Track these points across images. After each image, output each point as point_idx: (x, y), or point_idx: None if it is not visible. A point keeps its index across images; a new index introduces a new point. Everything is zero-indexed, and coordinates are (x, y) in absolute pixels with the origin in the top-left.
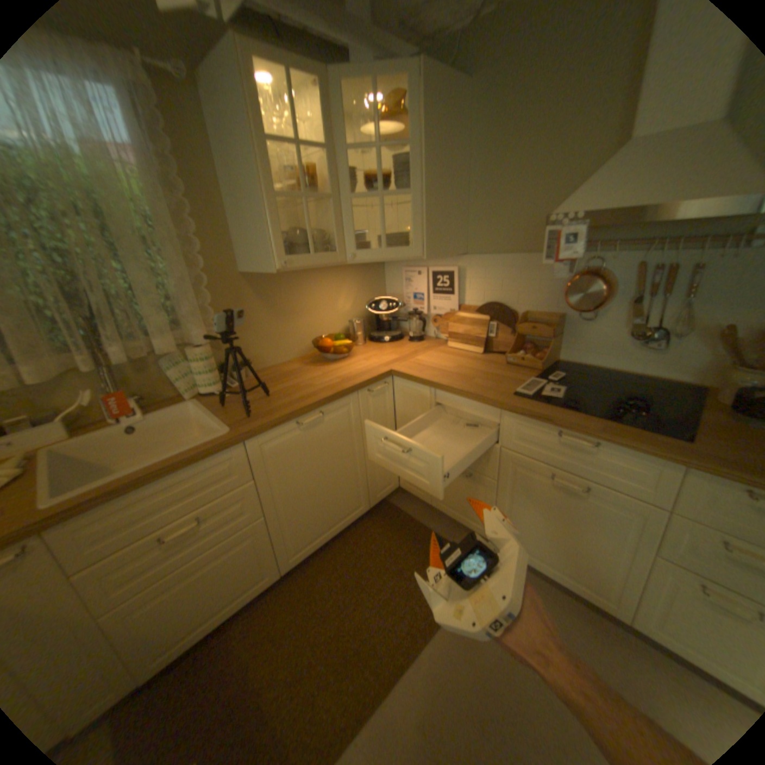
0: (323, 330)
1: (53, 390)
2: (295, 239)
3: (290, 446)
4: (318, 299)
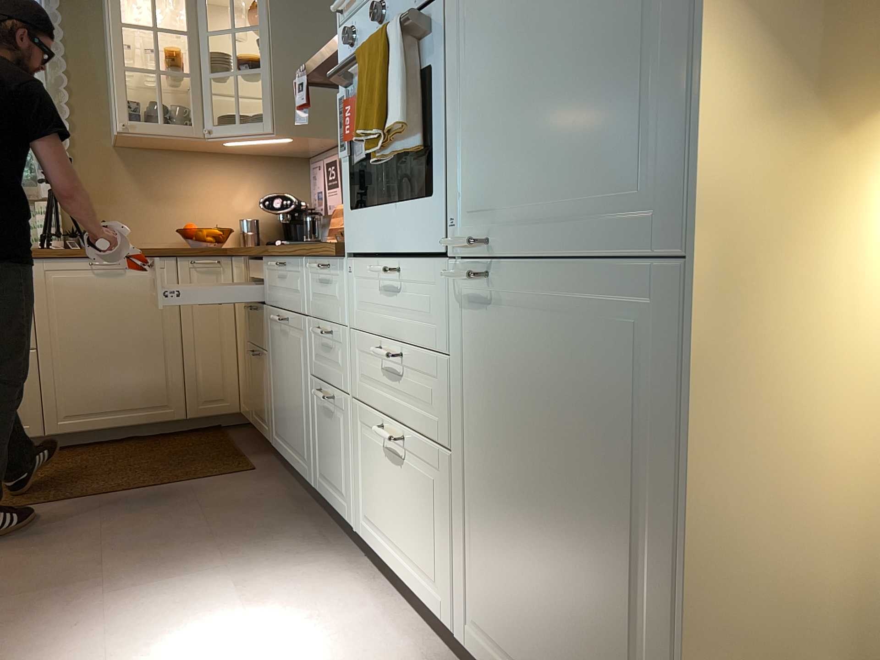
0: (208, 223)
1: None
2: (151, 110)
3: (78, 284)
4: (206, 187)
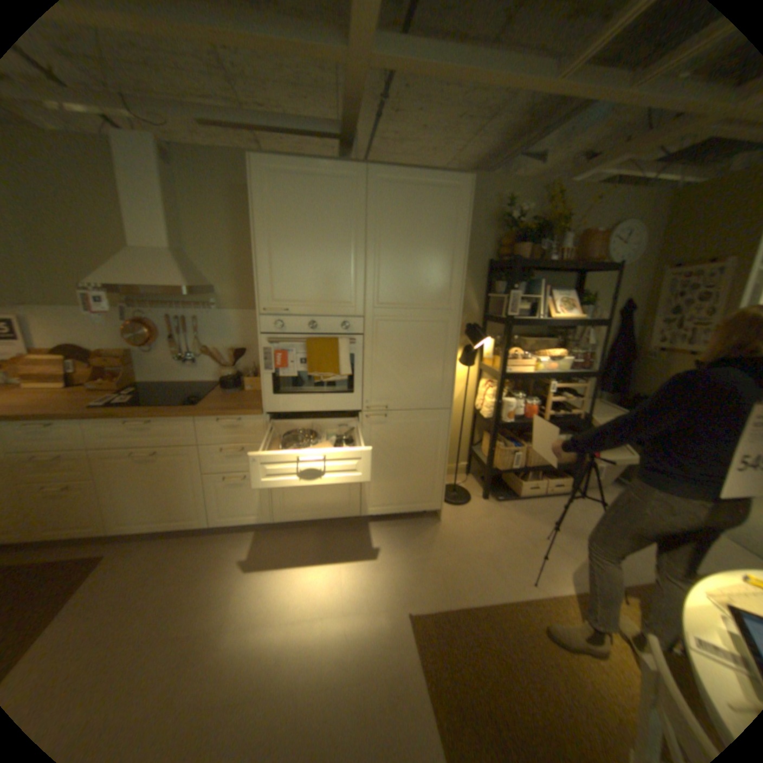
0: None
1: None
2: None
3: None
4: None
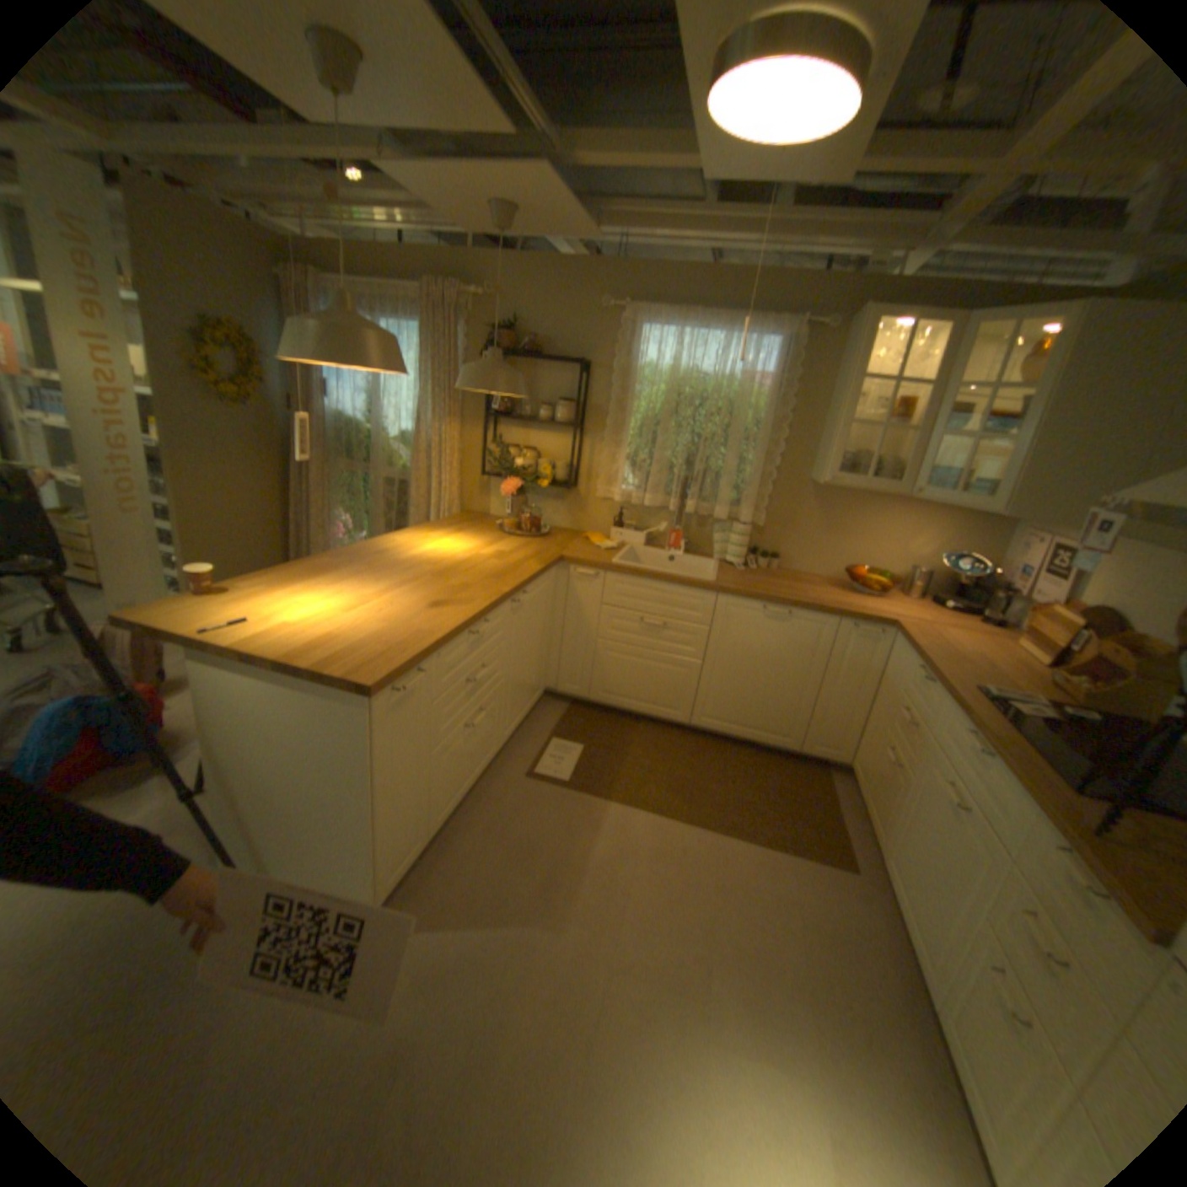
0: (876, 562)
1: (652, 515)
2: (863, 460)
3: (749, 621)
4: (887, 528)
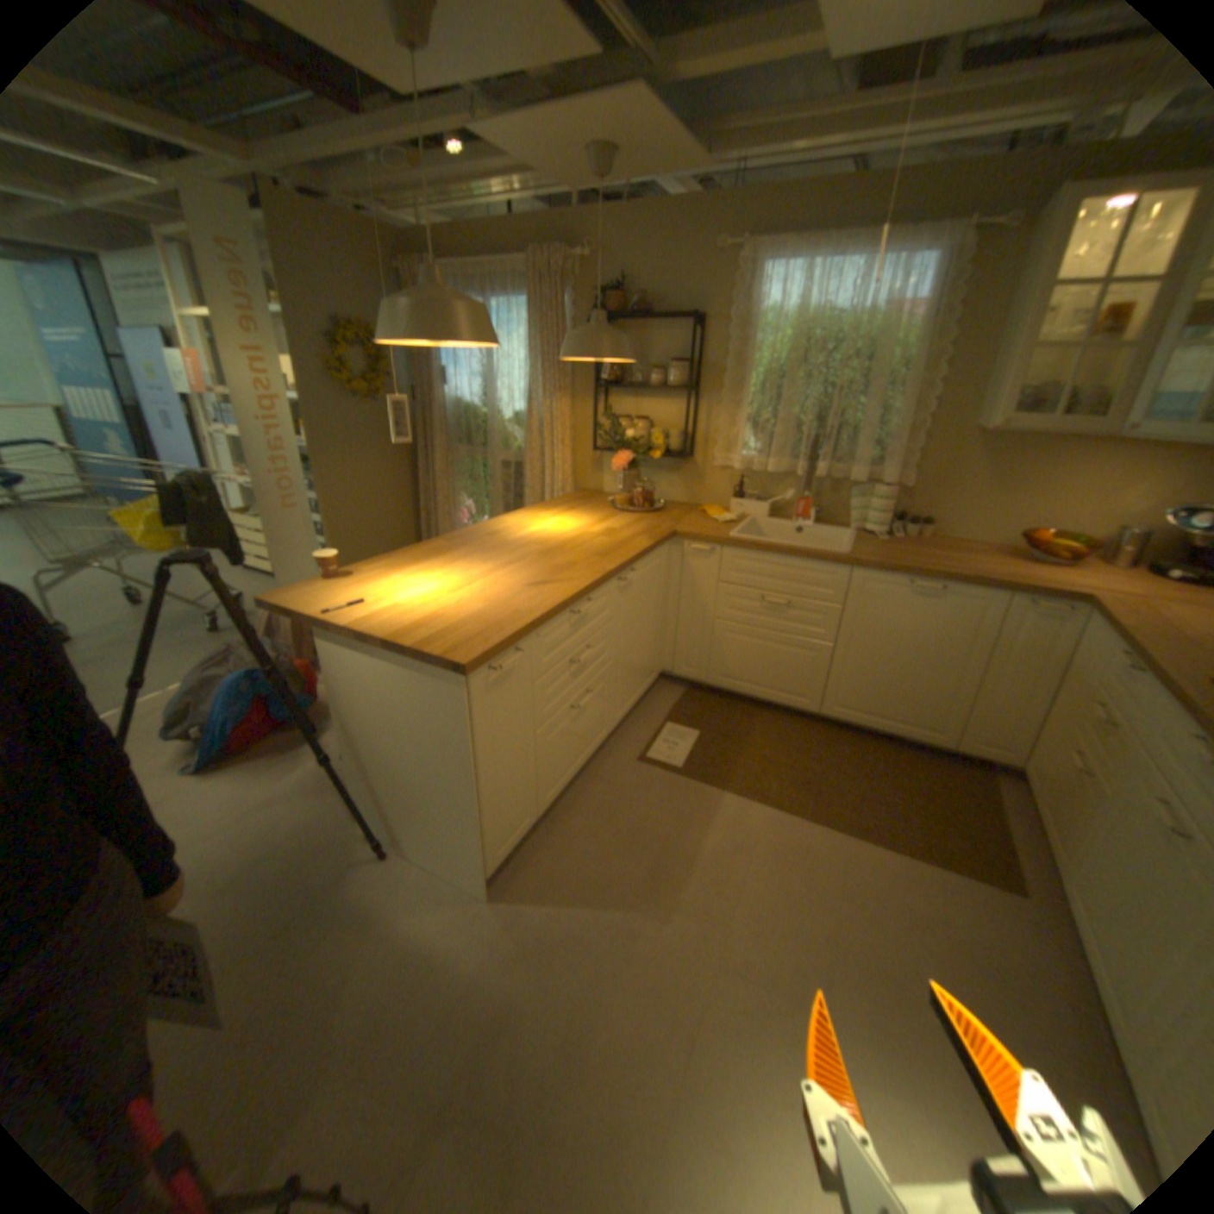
0: (1067, 523)
1: (776, 481)
2: (1049, 393)
3: (891, 598)
4: (1084, 479)
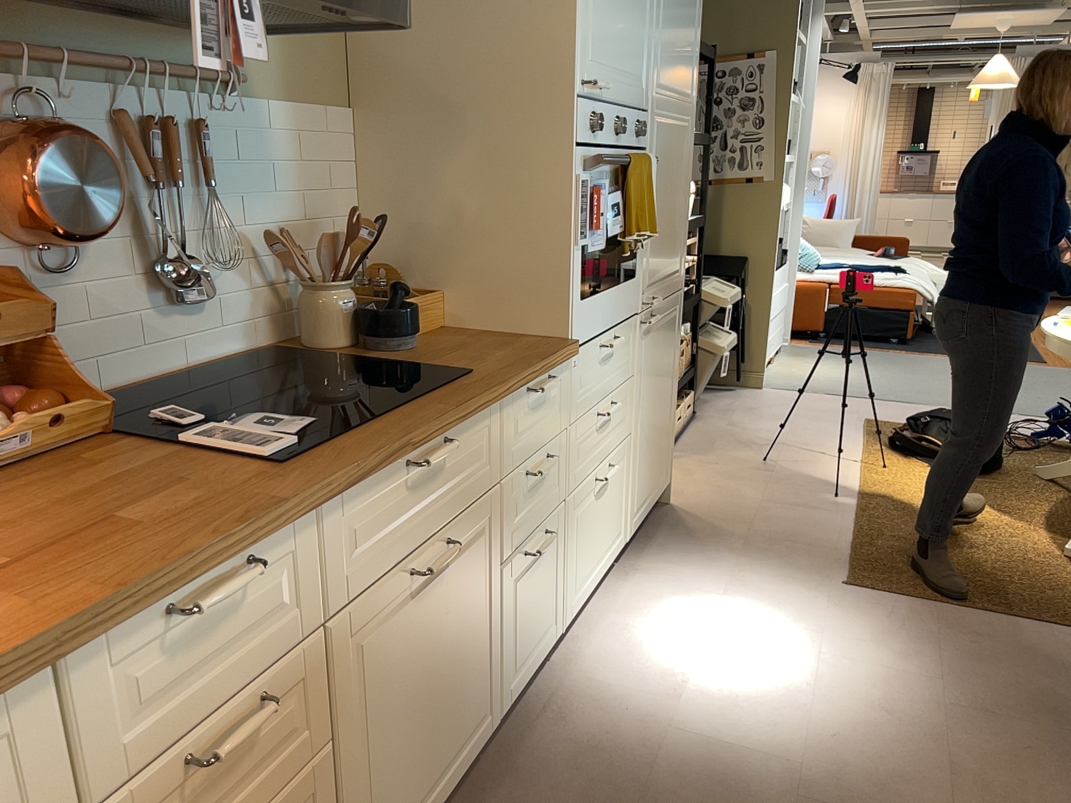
0: None
1: None
2: None
3: None
4: None
